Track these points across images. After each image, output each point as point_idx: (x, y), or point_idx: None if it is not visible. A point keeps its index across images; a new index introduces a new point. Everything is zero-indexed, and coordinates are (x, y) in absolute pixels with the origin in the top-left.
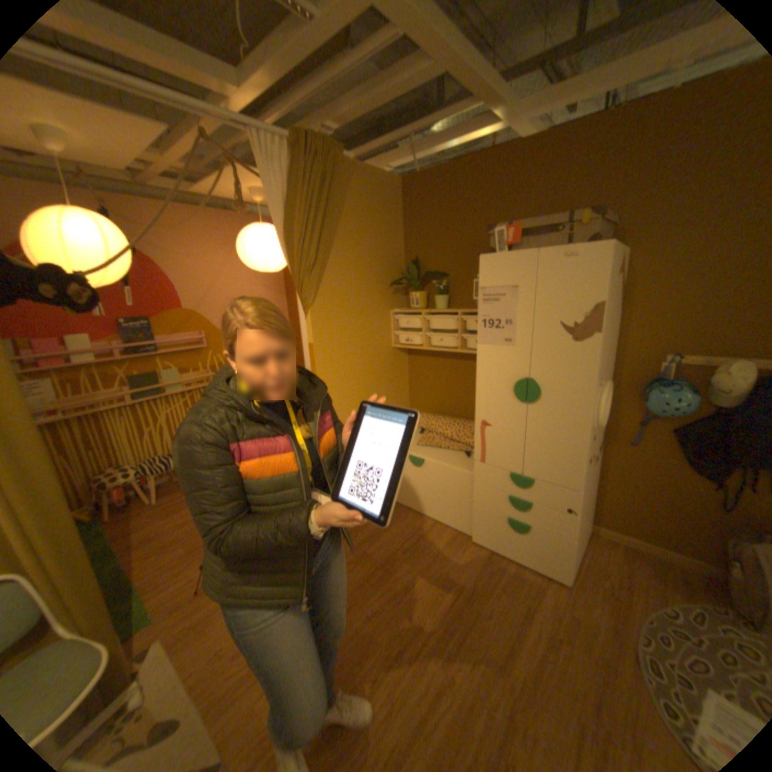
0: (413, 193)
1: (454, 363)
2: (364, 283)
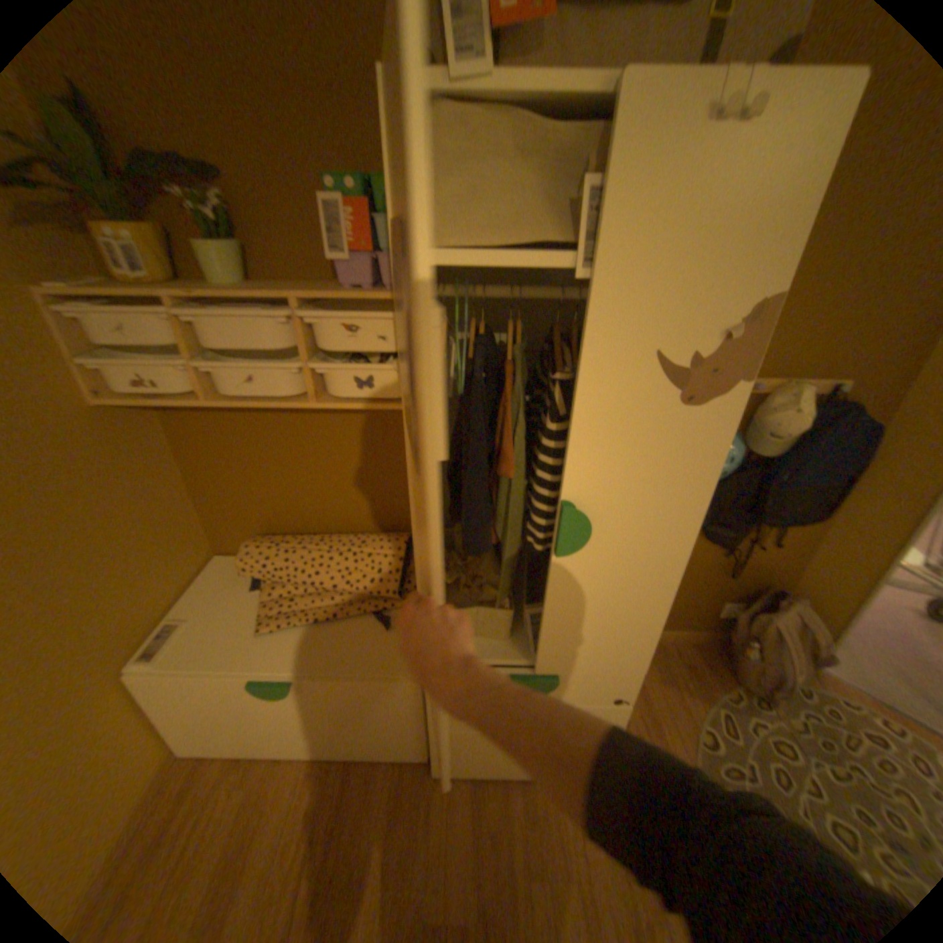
0: None
1: (297, 421)
2: None
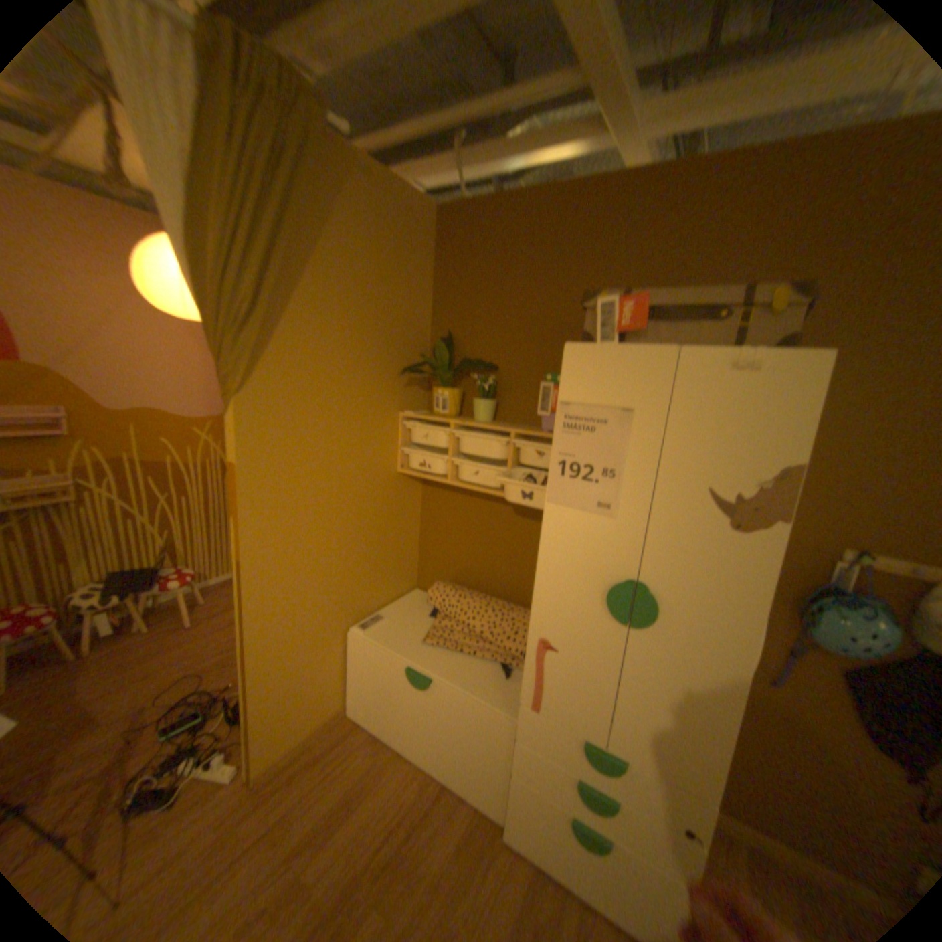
0: (454, 231)
1: (495, 508)
2: (356, 362)
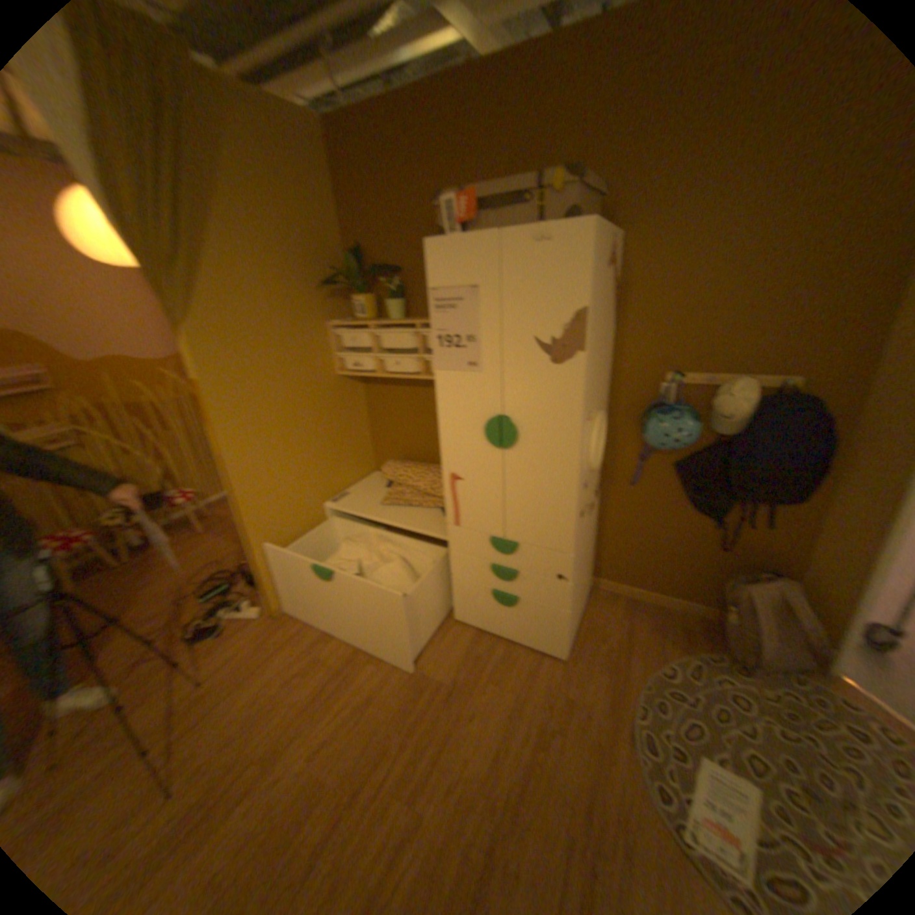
0: (338, 141)
1: (421, 392)
2: (274, 281)
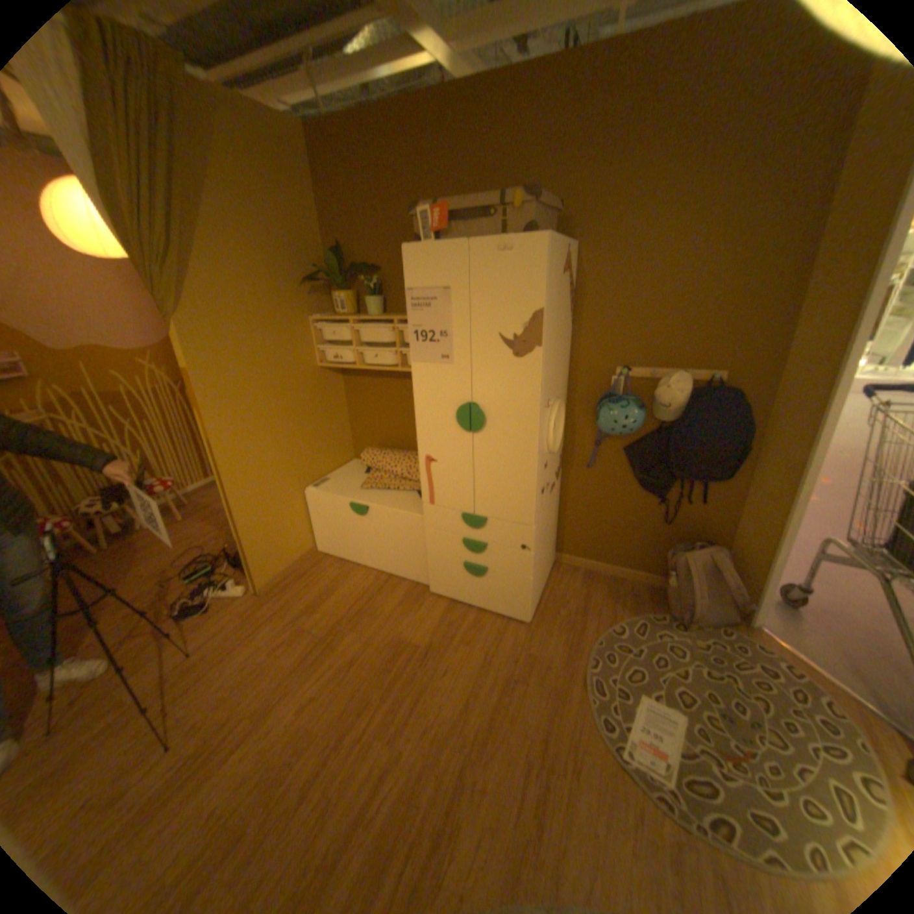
0: (320, 147)
1: (399, 384)
2: (260, 278)
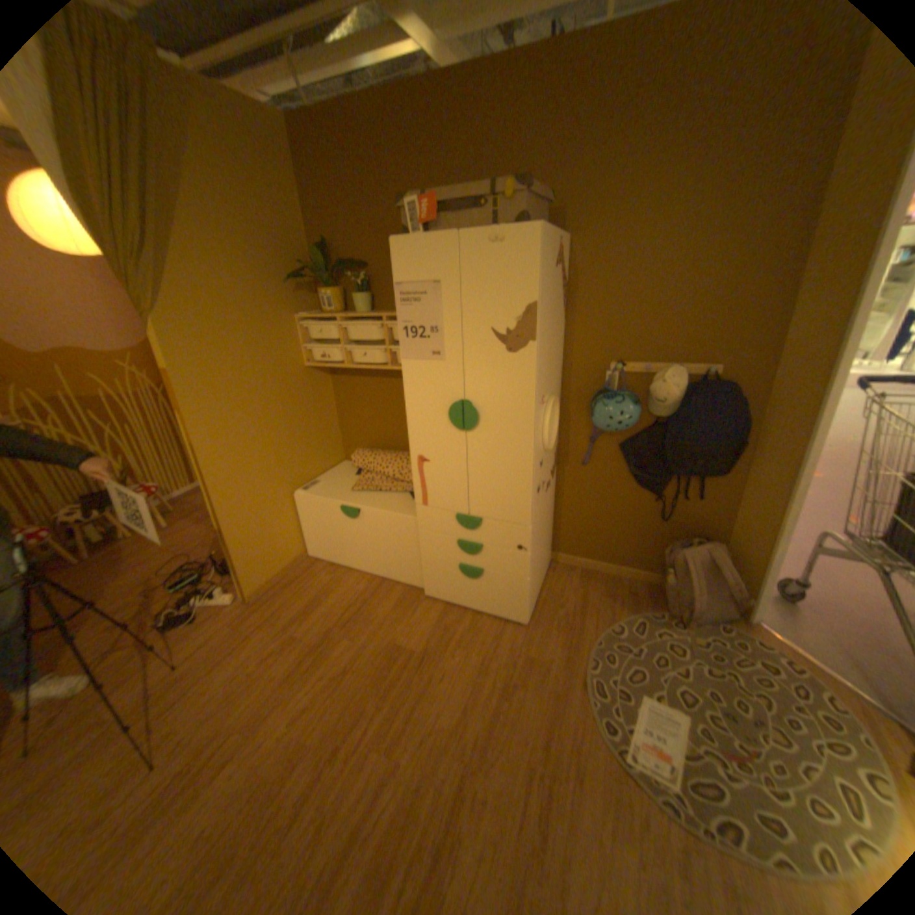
0: (303, 139)
1: (389, 383)
2: (243, 275)
